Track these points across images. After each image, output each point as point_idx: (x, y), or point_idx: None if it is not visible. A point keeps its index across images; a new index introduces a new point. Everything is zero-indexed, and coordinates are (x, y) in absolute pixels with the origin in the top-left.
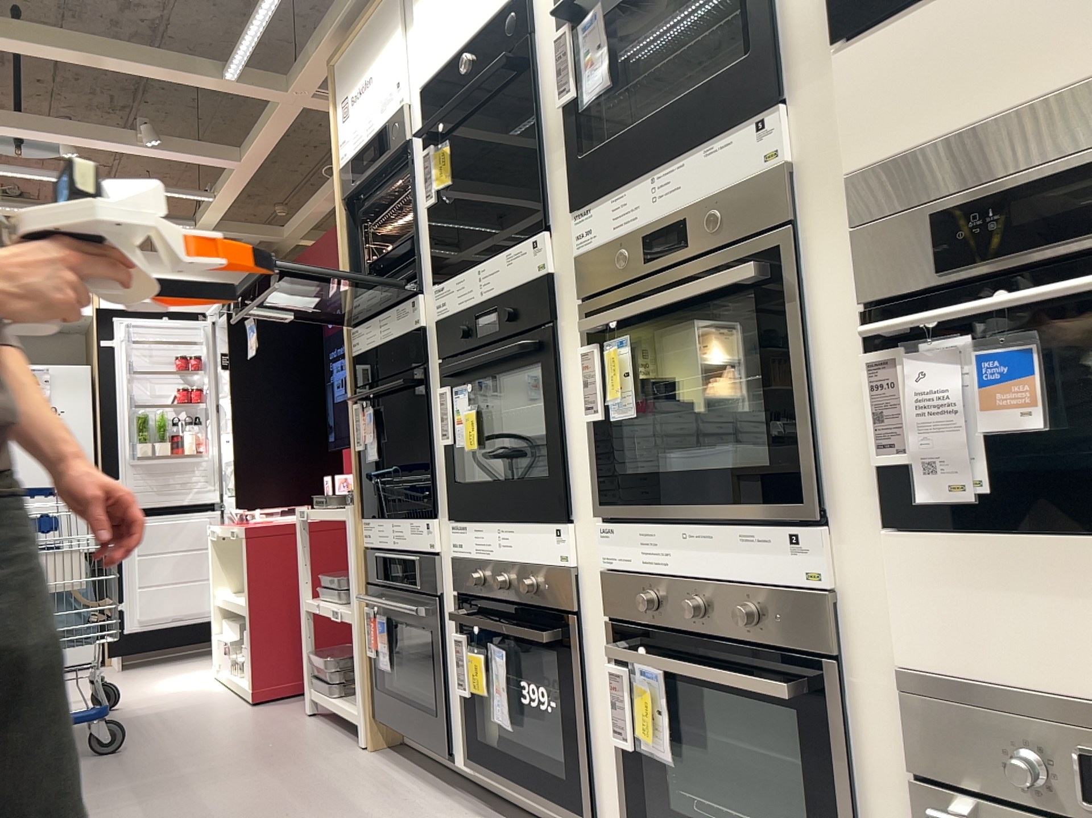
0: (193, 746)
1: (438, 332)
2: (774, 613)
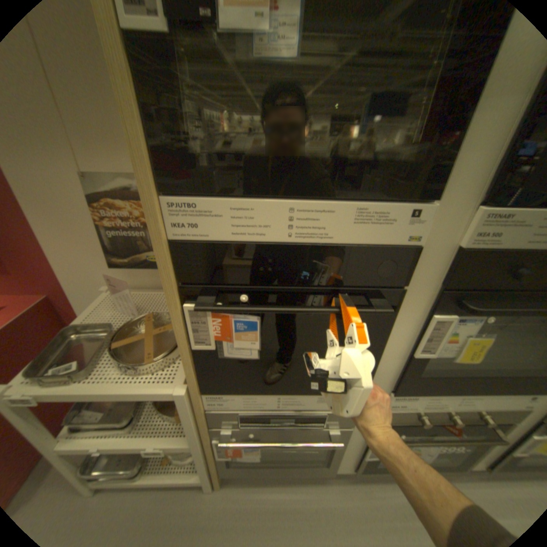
0: None
1: (465, 259)
2: None
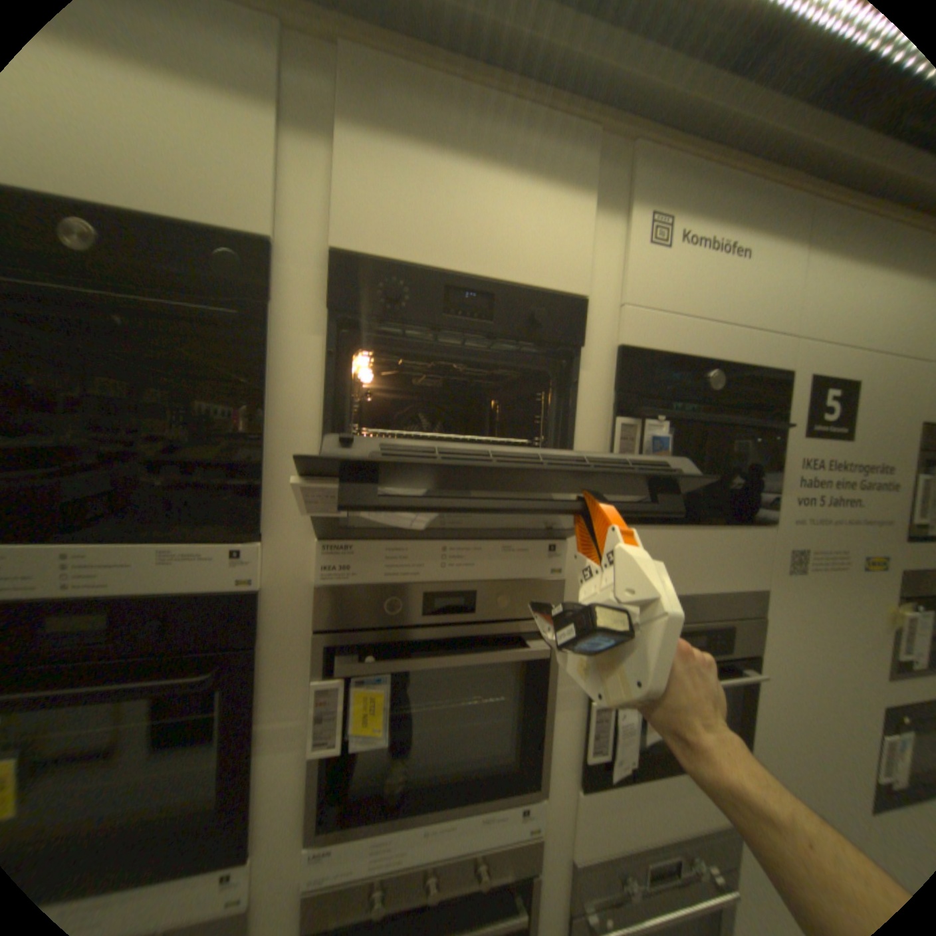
0: None
1: None
2: (500, 866)
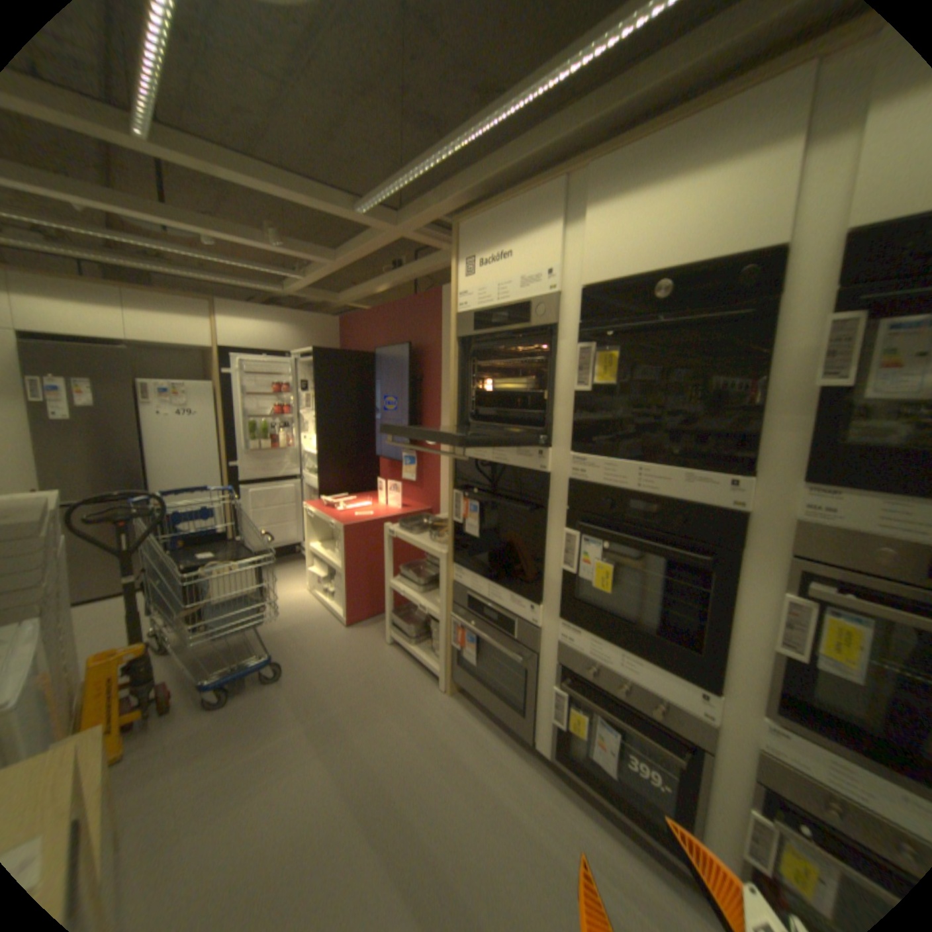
0: (327, 679)
1: (573, 488)
2: None
